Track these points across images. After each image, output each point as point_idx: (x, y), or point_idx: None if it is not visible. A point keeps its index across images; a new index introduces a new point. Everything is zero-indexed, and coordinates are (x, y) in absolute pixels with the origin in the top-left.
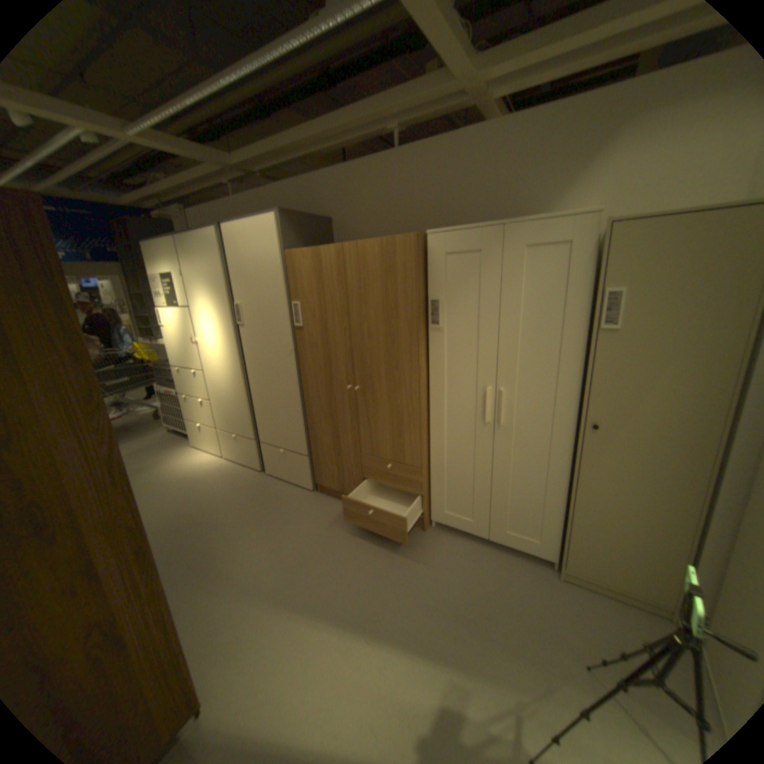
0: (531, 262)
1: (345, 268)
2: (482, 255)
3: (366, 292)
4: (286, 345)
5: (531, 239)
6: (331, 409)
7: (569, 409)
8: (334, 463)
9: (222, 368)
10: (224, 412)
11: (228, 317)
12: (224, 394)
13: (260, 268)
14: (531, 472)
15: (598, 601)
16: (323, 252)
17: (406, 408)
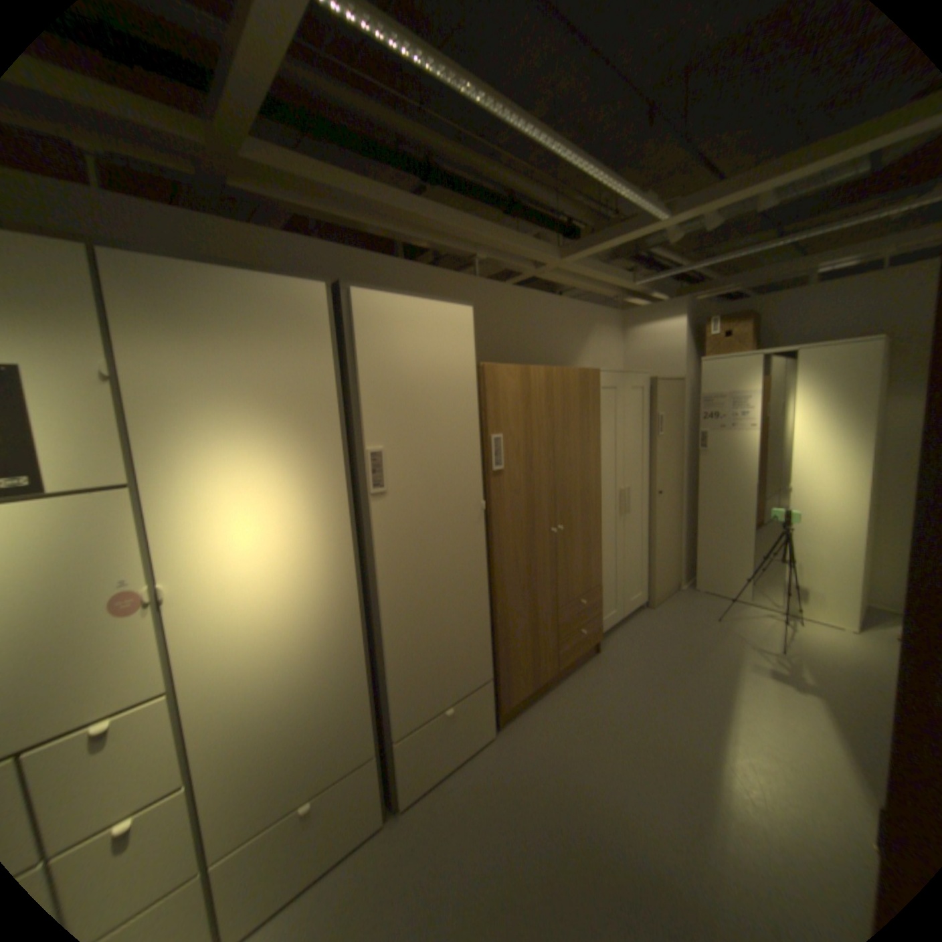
0: (633, 398)
1: (552, 392)
2: (617, 392)
3: (569, 419)
4: (472, 504)
5: (633, 384)
6: (530, 573)
7: (647, 489)
8: (528, 653)
9: (280, 629)
10: (260, 770)
11: (334, 484)
12: (276, 703)
13: (439, 383)
14: (636, 543)
15: (669, 604)
16: (533, 373)
17: (593, 529)
